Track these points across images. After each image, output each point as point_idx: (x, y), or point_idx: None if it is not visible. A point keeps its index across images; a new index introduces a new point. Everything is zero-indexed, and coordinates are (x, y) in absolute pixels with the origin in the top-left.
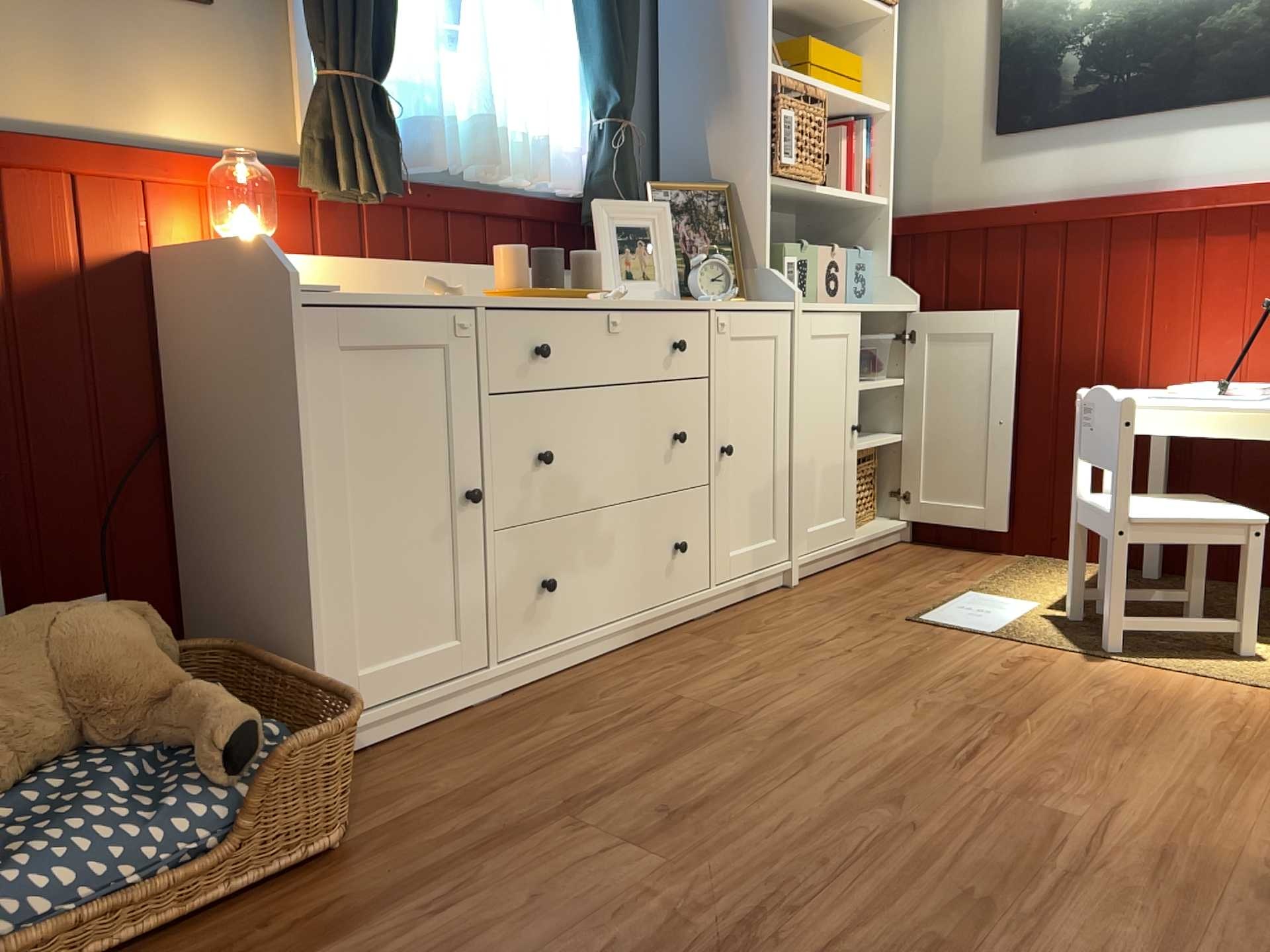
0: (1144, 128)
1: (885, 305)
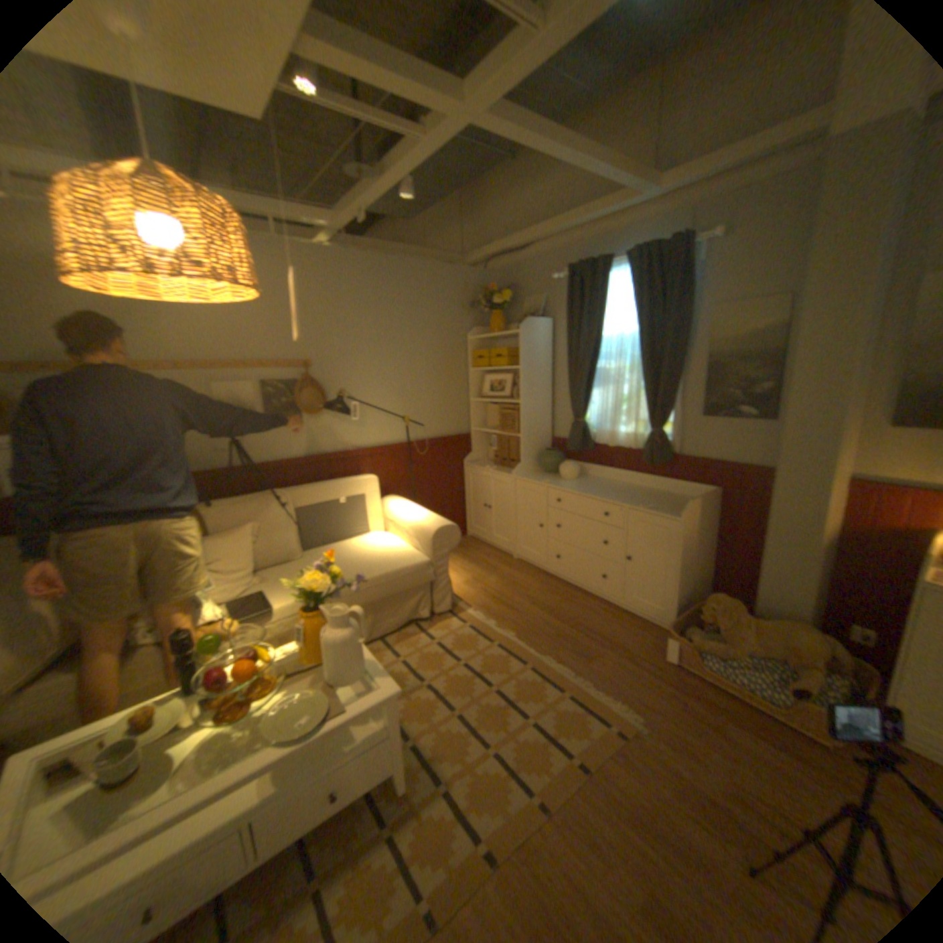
0: None
1: None
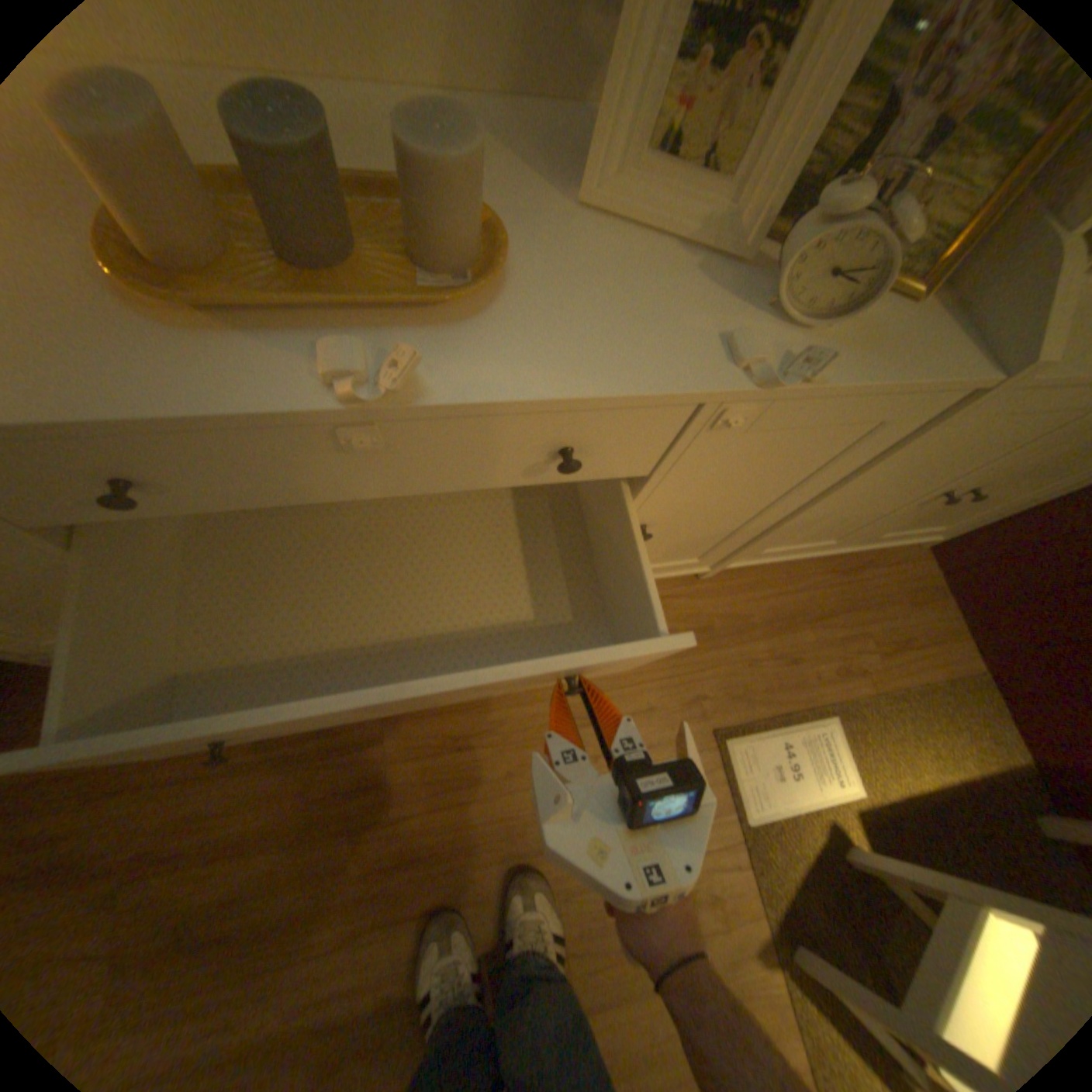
0: None
1: None
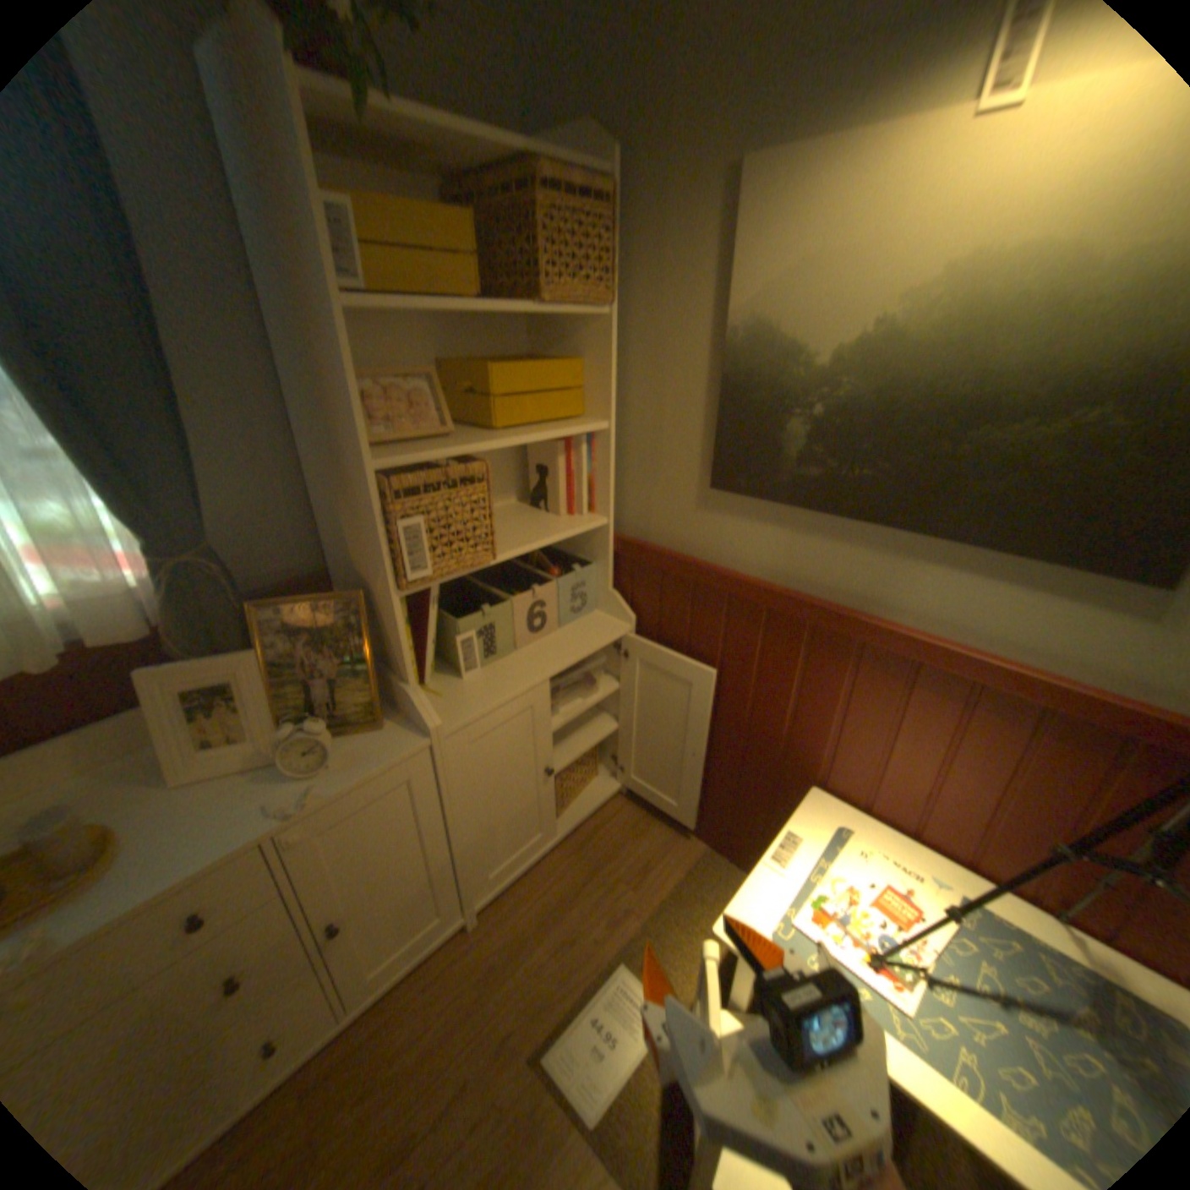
0: (873, 537)
1: (594, 638)
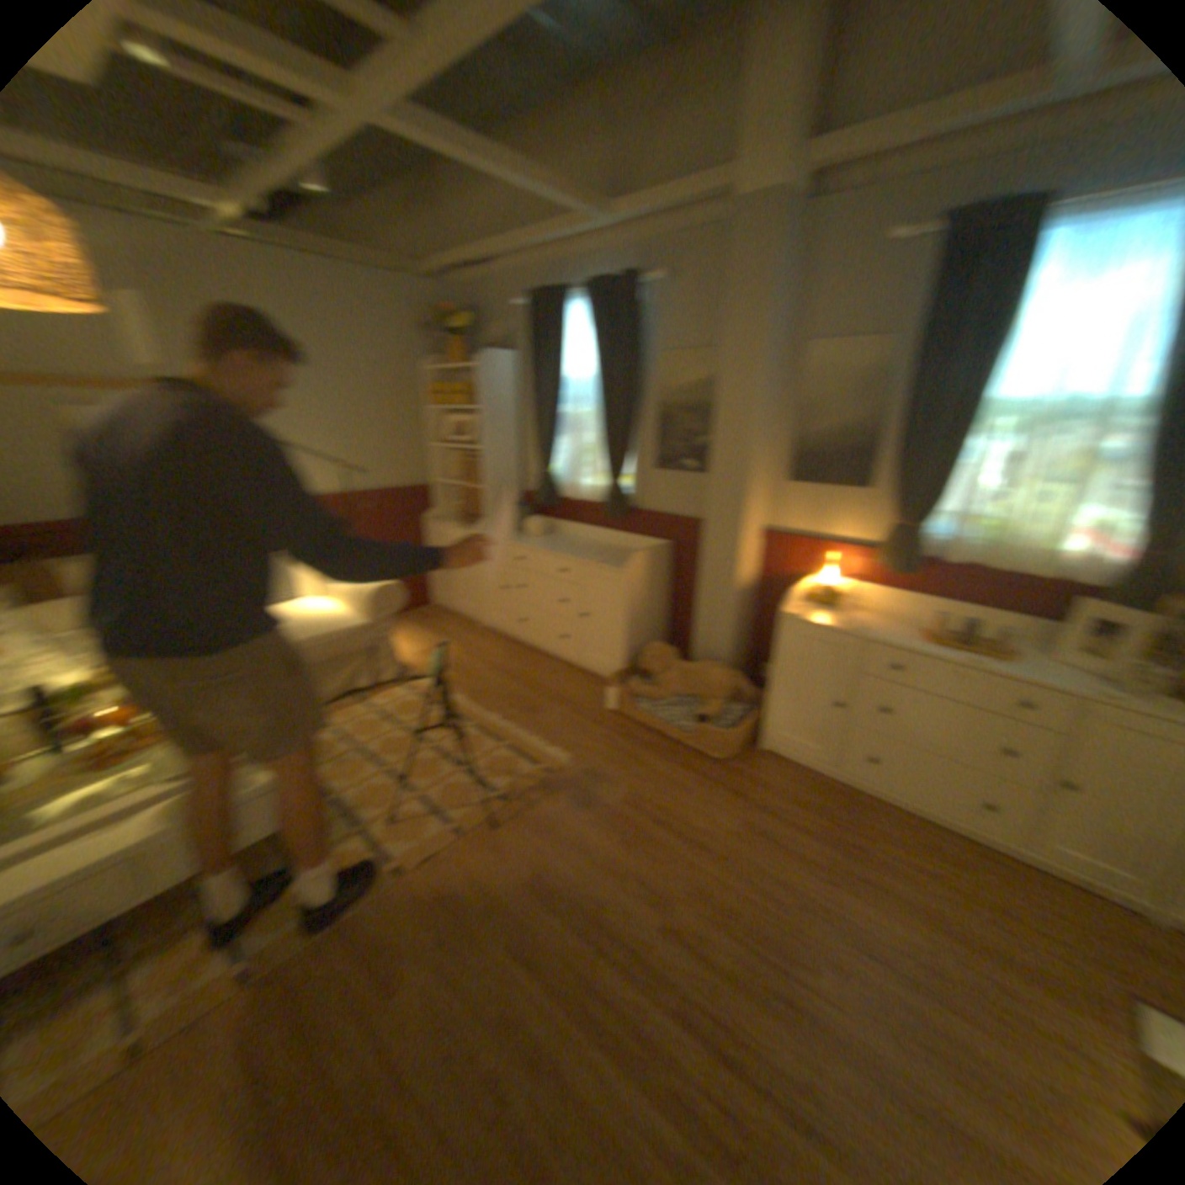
0: None
1: None
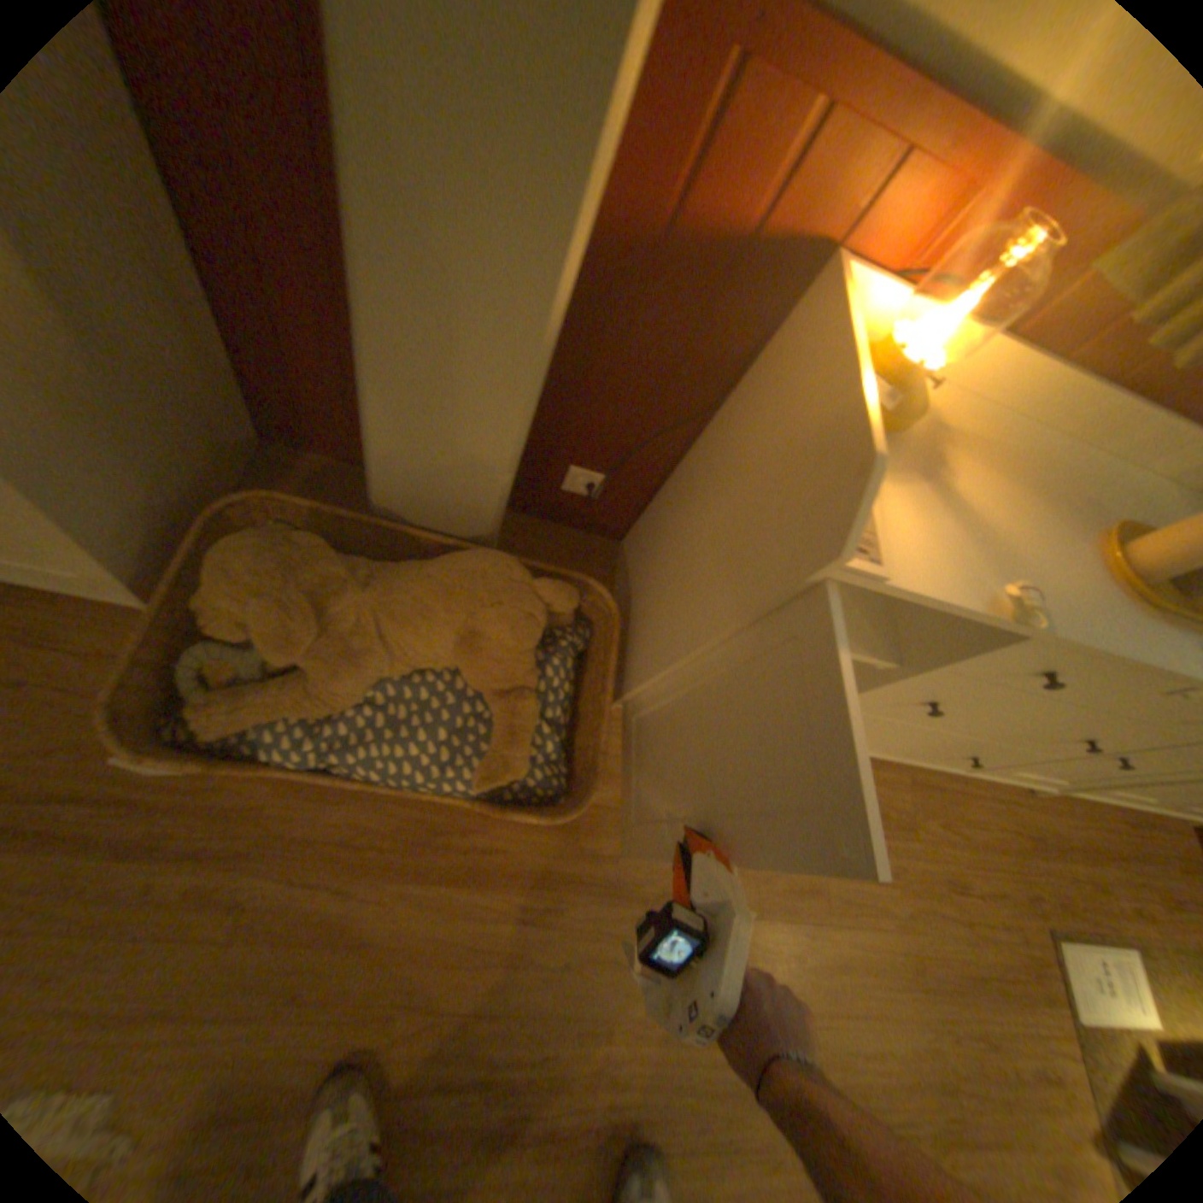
0: None
1: None
